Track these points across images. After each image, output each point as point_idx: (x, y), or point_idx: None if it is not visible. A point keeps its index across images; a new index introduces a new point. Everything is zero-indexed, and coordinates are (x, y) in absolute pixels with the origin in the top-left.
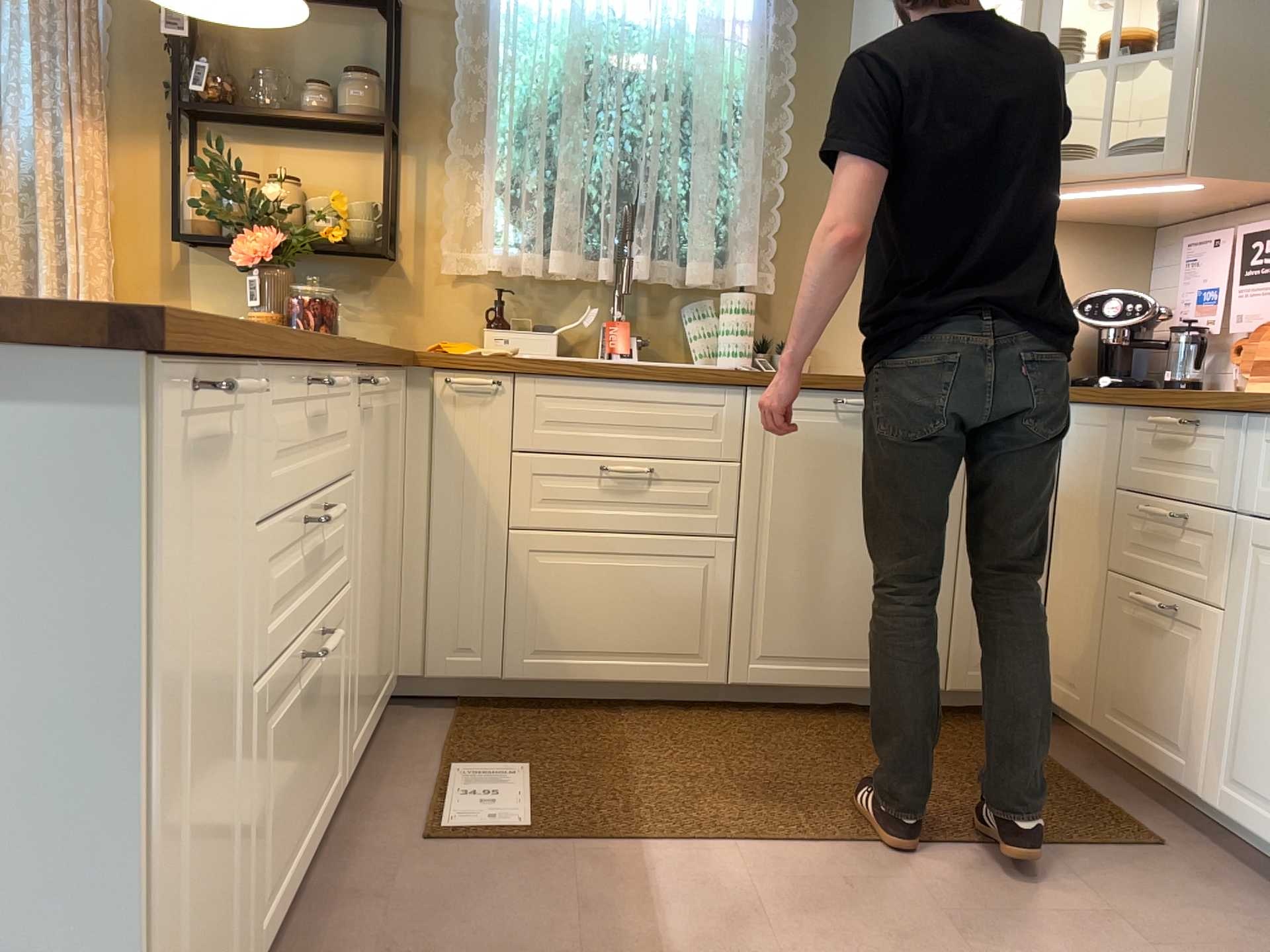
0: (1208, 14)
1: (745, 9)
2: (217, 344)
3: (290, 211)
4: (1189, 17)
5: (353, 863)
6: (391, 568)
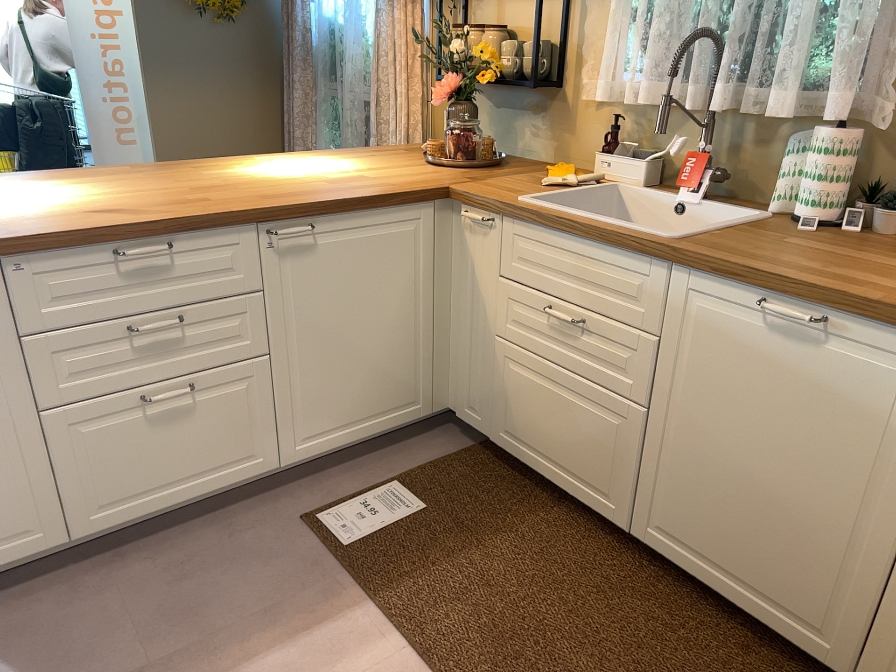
0: None
1: None
2: None
3: (471, 58)
4: None
5: (264, 507)
6: (404, 340)
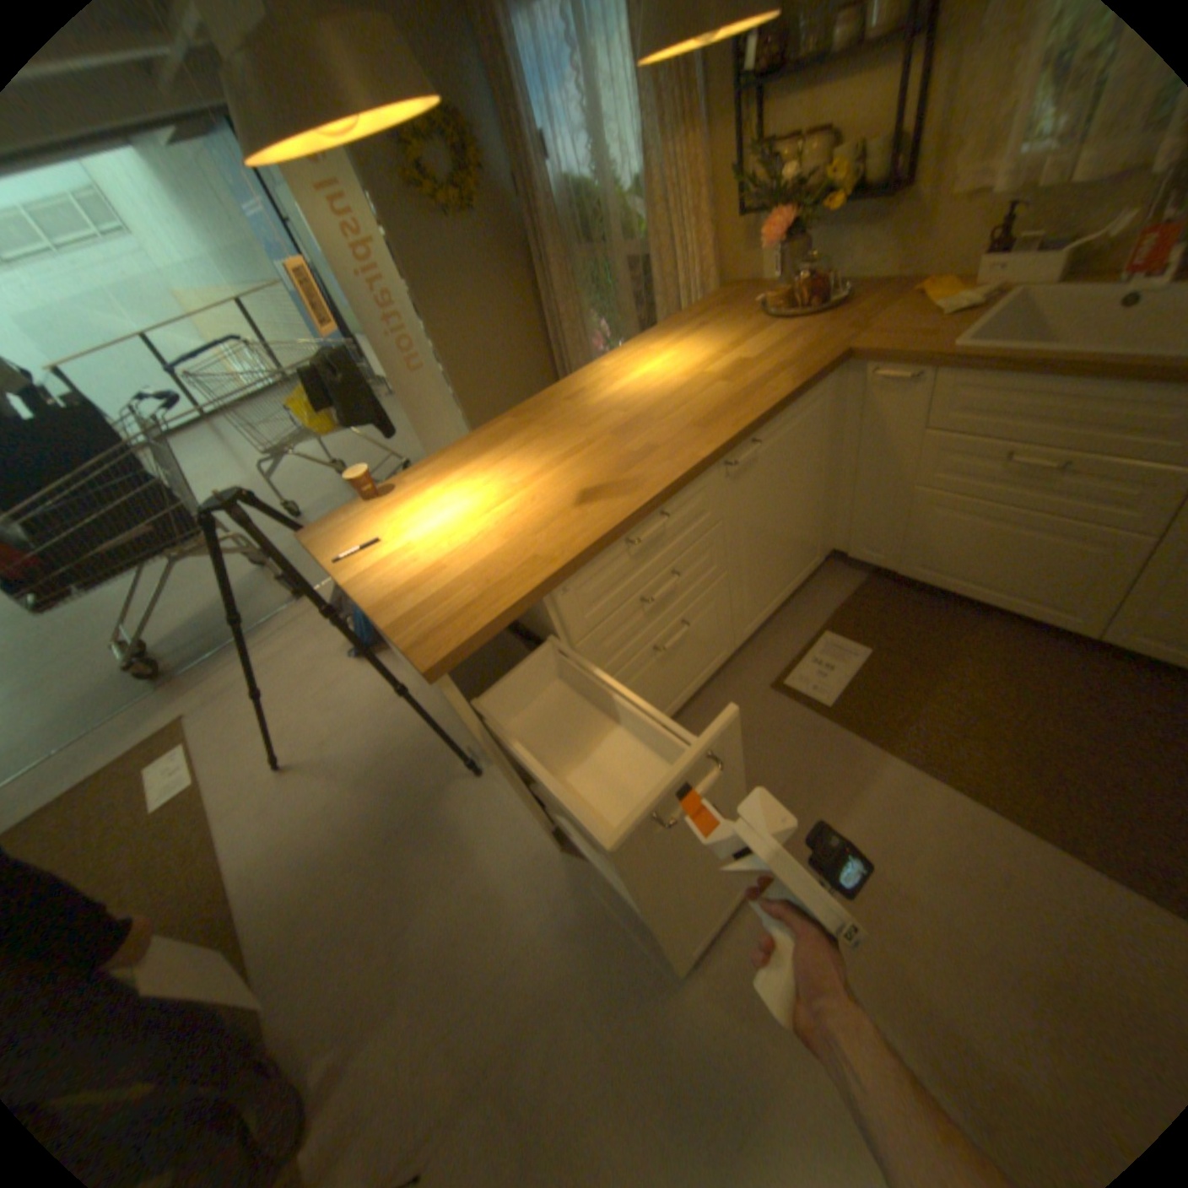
0: None
1: None
2: (503, 620)
3: (803, 179)
4: None
5: (732, 686)
6: (810, 510)
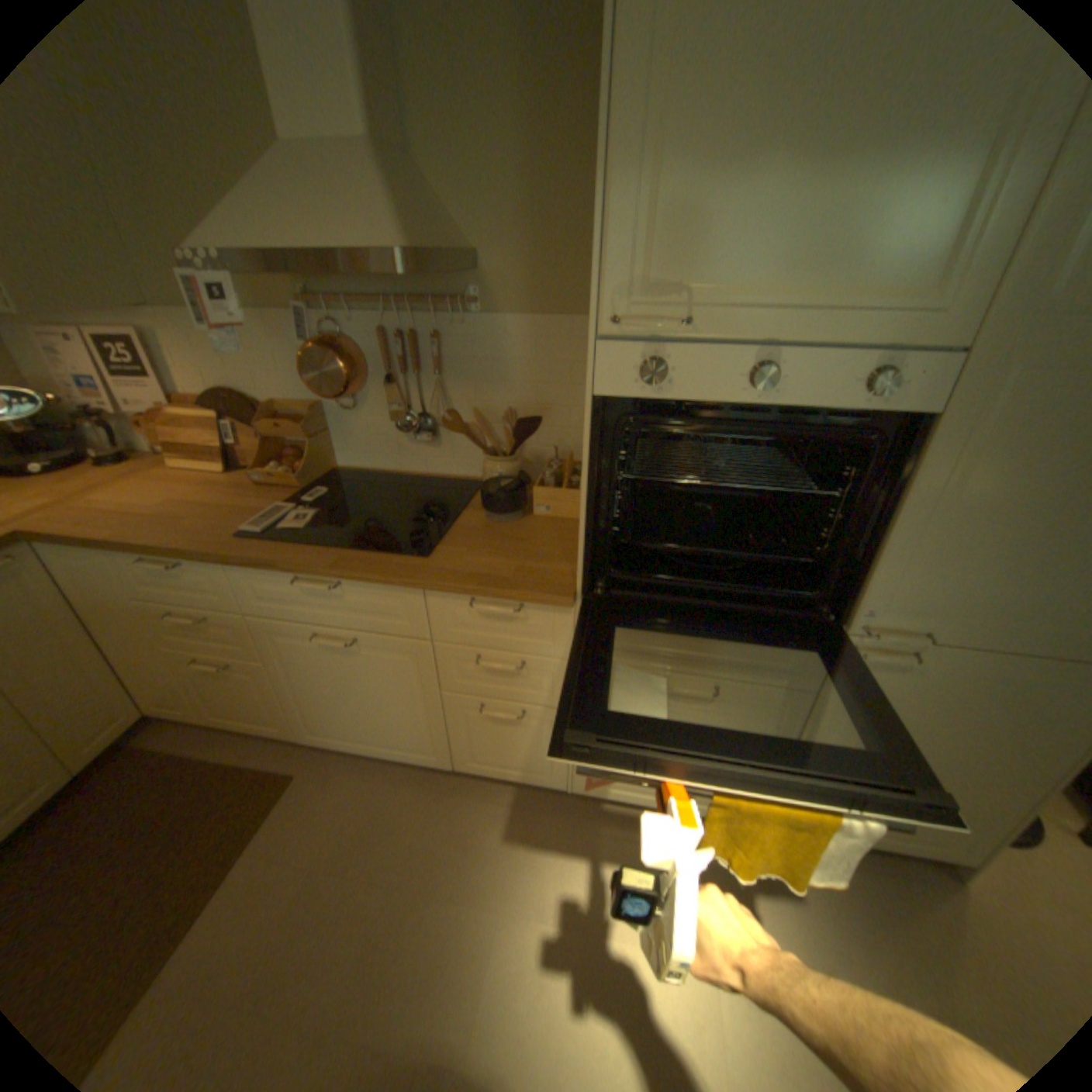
0: None
1: None
2: None
3: None
4: None
5: None
6: None
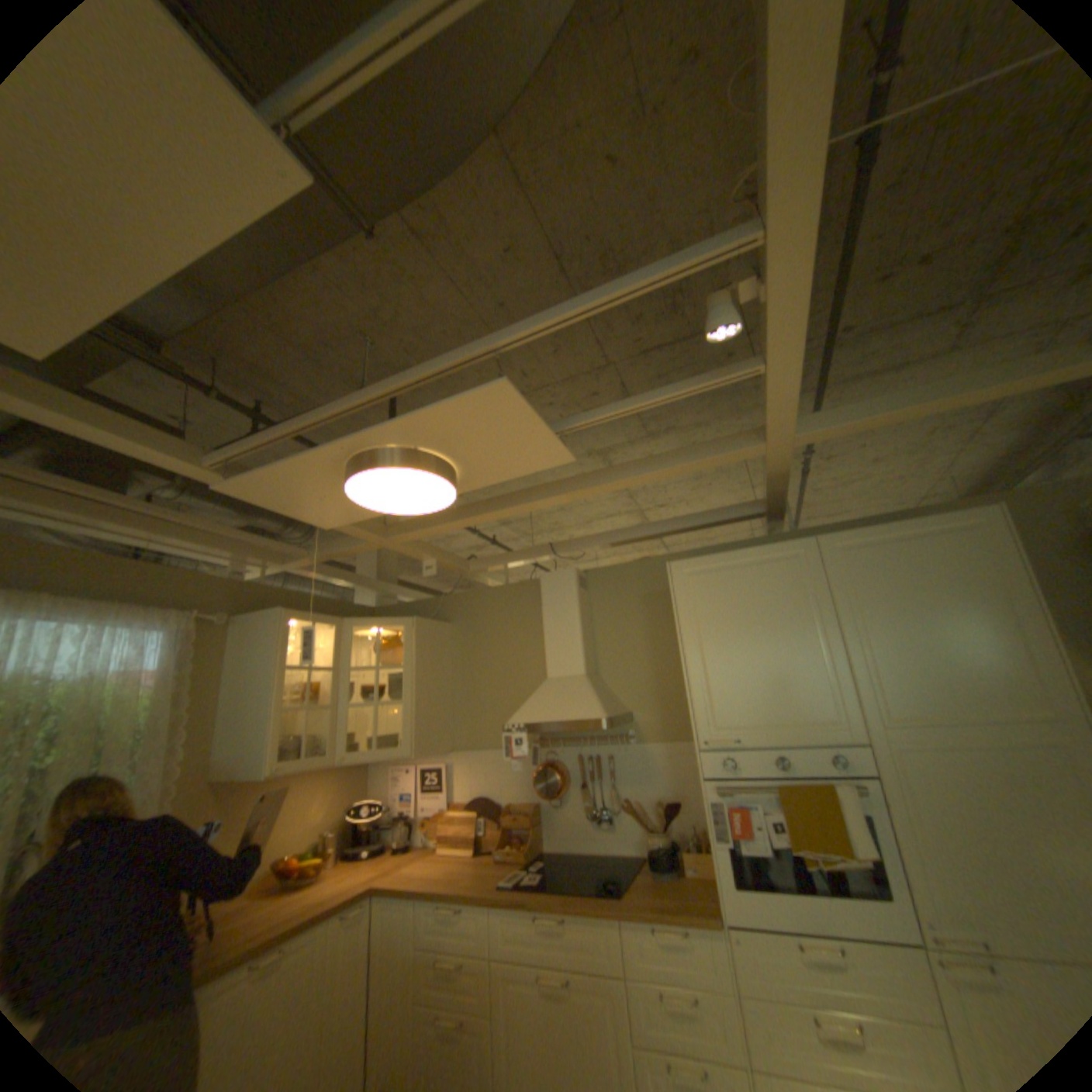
0: (413, 688)
1: (150, 667)
2: None
3: None
4: (406, 689)
5: None
6: None
